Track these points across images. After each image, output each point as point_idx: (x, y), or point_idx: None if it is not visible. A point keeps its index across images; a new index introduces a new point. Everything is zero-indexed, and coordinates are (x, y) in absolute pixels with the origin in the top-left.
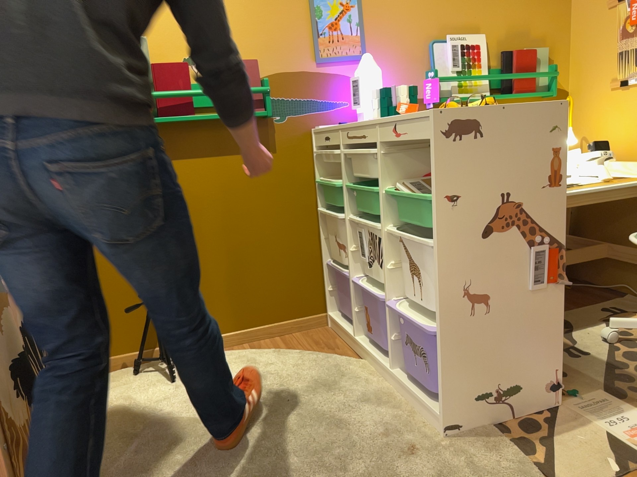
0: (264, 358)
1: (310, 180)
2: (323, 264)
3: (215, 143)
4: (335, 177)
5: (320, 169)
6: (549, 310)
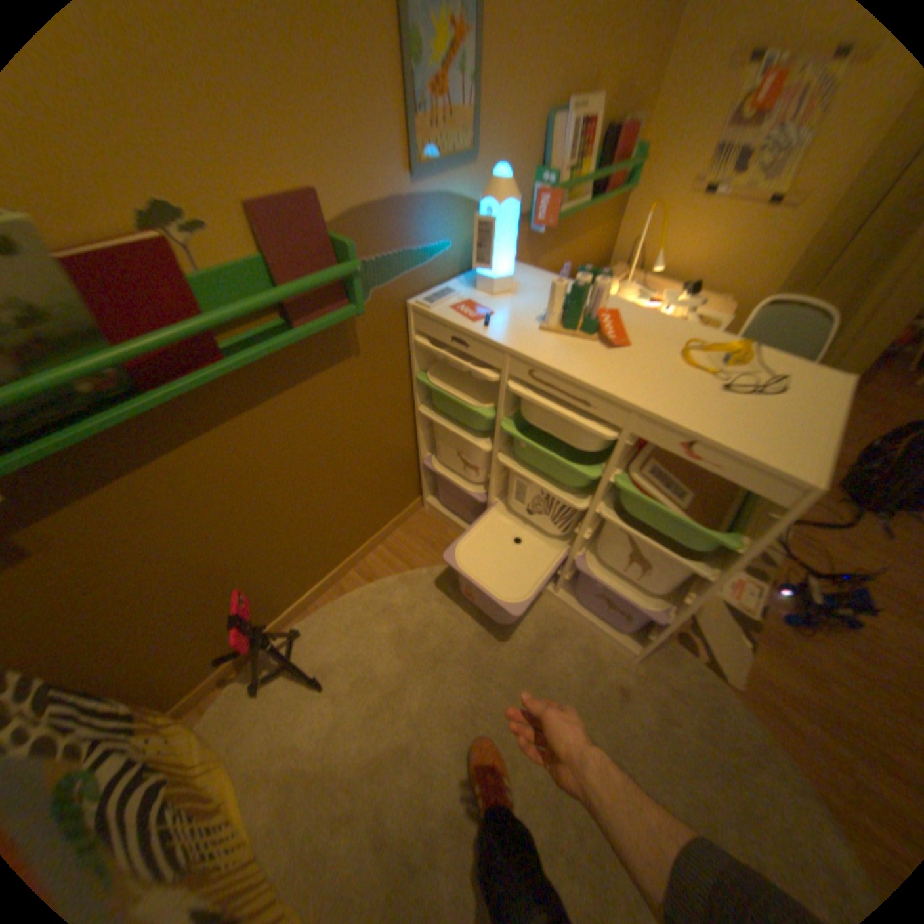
0: (397, 598)
1: (404, 376)
2: (417, 458)
3: (266, 379)
4: (446, 374)
5: (420, 359)
6: None
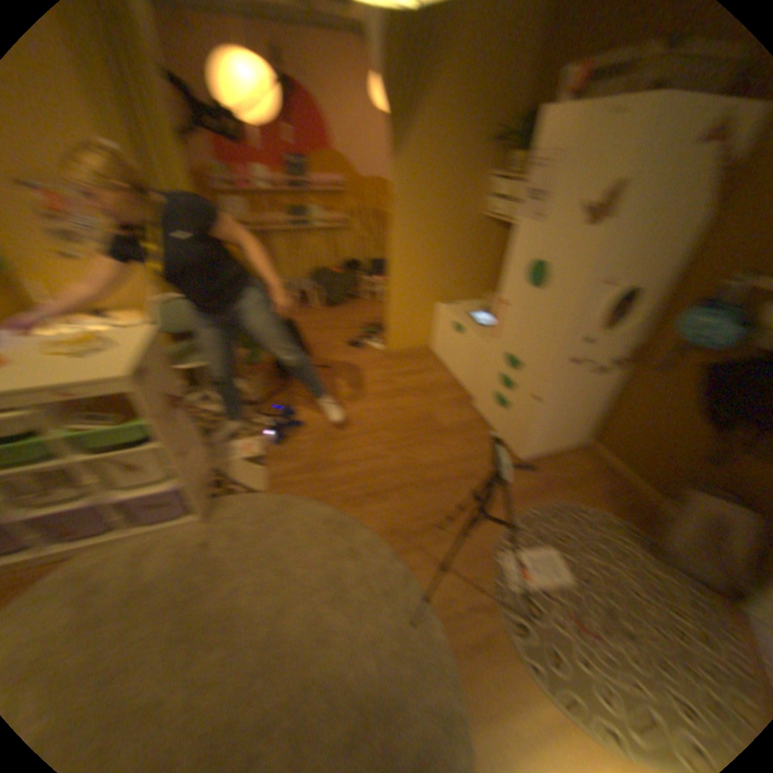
0: None
1: None
2: None
3: None
4: None
5: None
6: (189, 431)
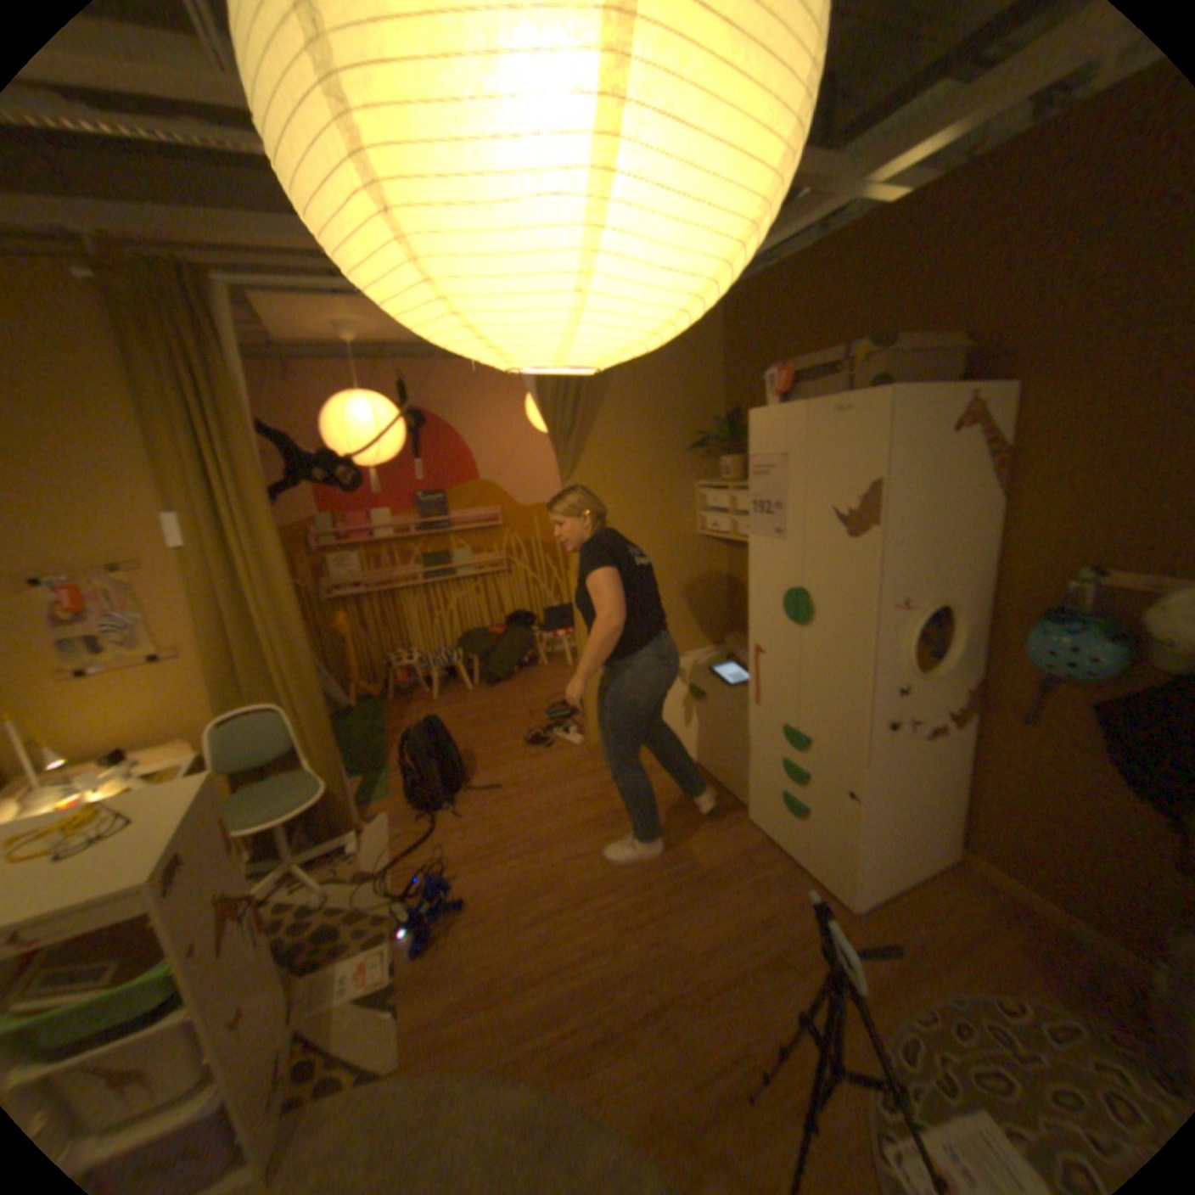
0: None
1: None
2: None
3: None
4: None
5: None
6: (262, 962)
